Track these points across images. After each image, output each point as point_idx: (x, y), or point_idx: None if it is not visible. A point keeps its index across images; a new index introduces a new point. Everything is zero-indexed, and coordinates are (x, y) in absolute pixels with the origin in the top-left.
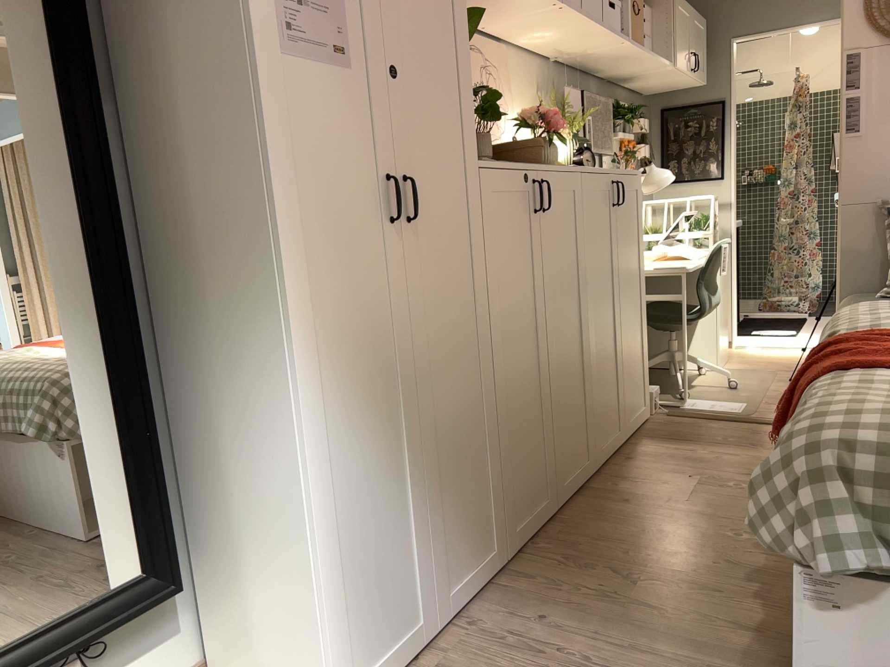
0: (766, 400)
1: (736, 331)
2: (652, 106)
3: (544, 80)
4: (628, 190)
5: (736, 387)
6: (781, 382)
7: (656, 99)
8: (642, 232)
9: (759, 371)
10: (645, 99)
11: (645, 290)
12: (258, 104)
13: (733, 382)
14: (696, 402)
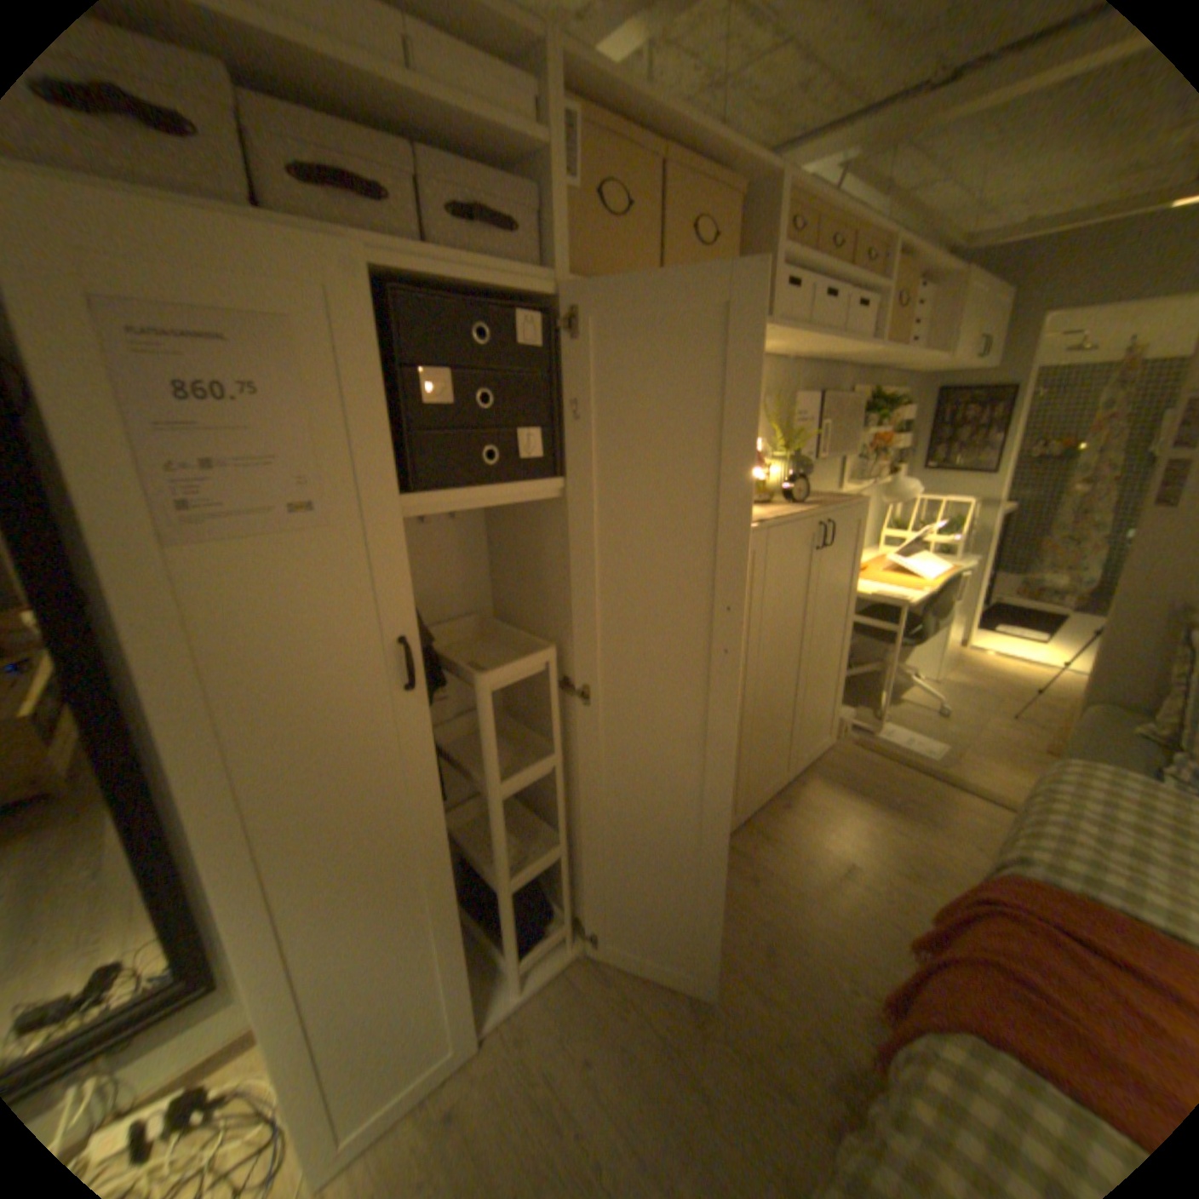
0: (973, 746)
1: (974, 633)
2: (931, 383)
3: (776, 381)
4: (845, 524)
5: (945, 717)
6: (1002, 720)
7: (937, 374)
8: (859, 564)
9: (983, 694)
10: (924, 375)
11: (852, 623)
12: (125, 631)
13: (946, 706)
14: (893, 730)
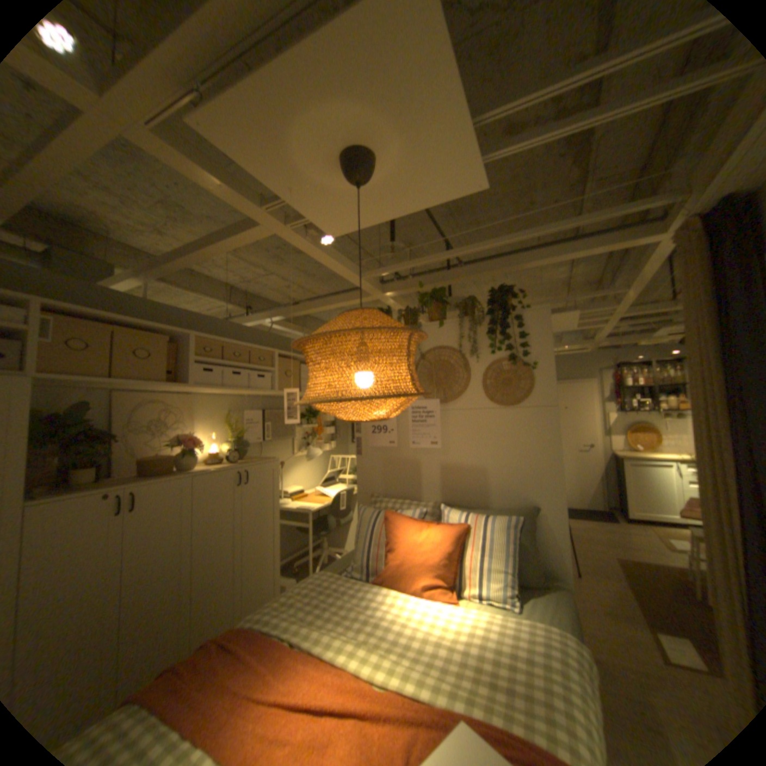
0: None
1: None
2: None
3: (235, 405)
4: (260, 471)
5: None
6: None
7: None
8: (276, 491)
9: None
10: None
11: (277, 524)
12: None
13: None
14: None
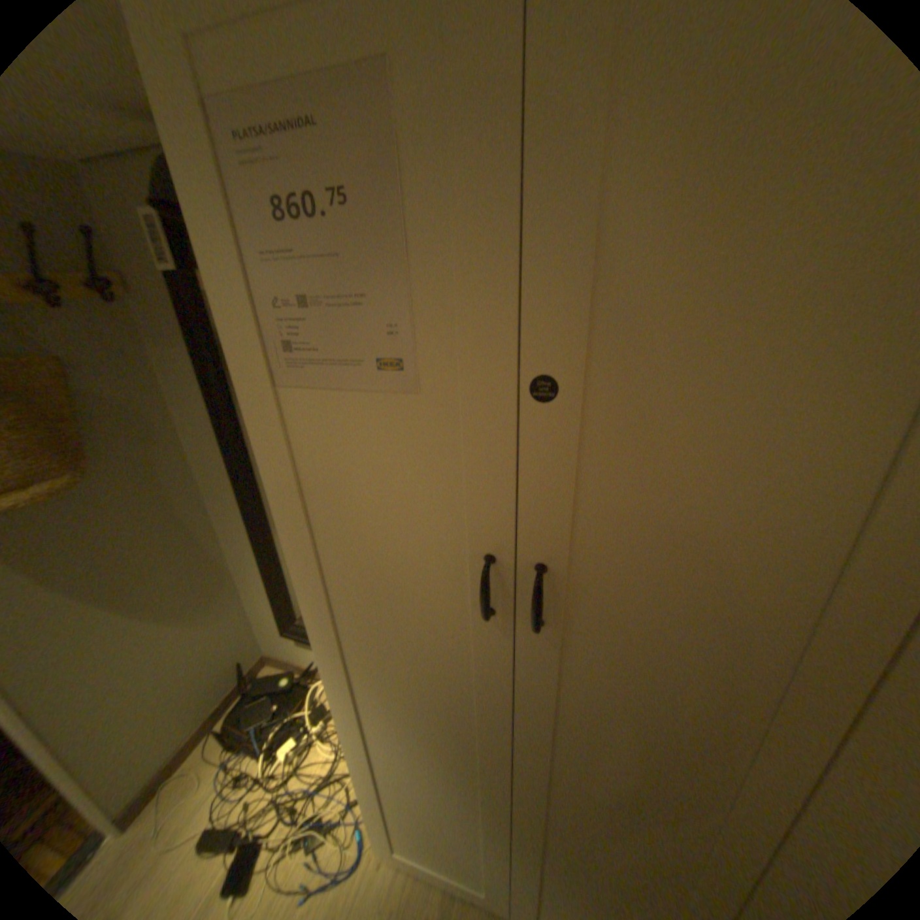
0: None
1: None
2: None
3: None
4: None
5: None
6: None
7: None
8: None
9: None
10: None
11: None
12: (256, 453)
13: None
14: None
